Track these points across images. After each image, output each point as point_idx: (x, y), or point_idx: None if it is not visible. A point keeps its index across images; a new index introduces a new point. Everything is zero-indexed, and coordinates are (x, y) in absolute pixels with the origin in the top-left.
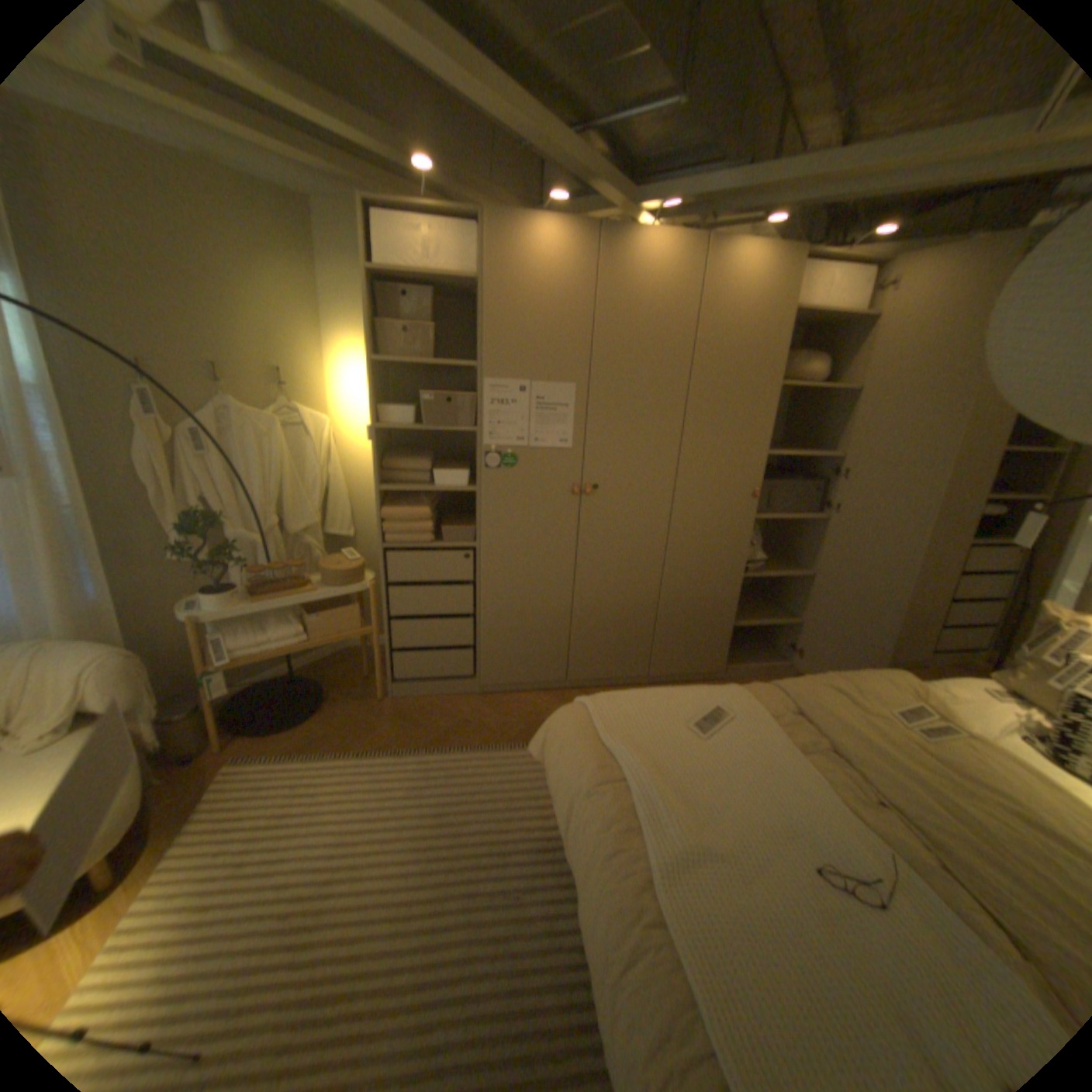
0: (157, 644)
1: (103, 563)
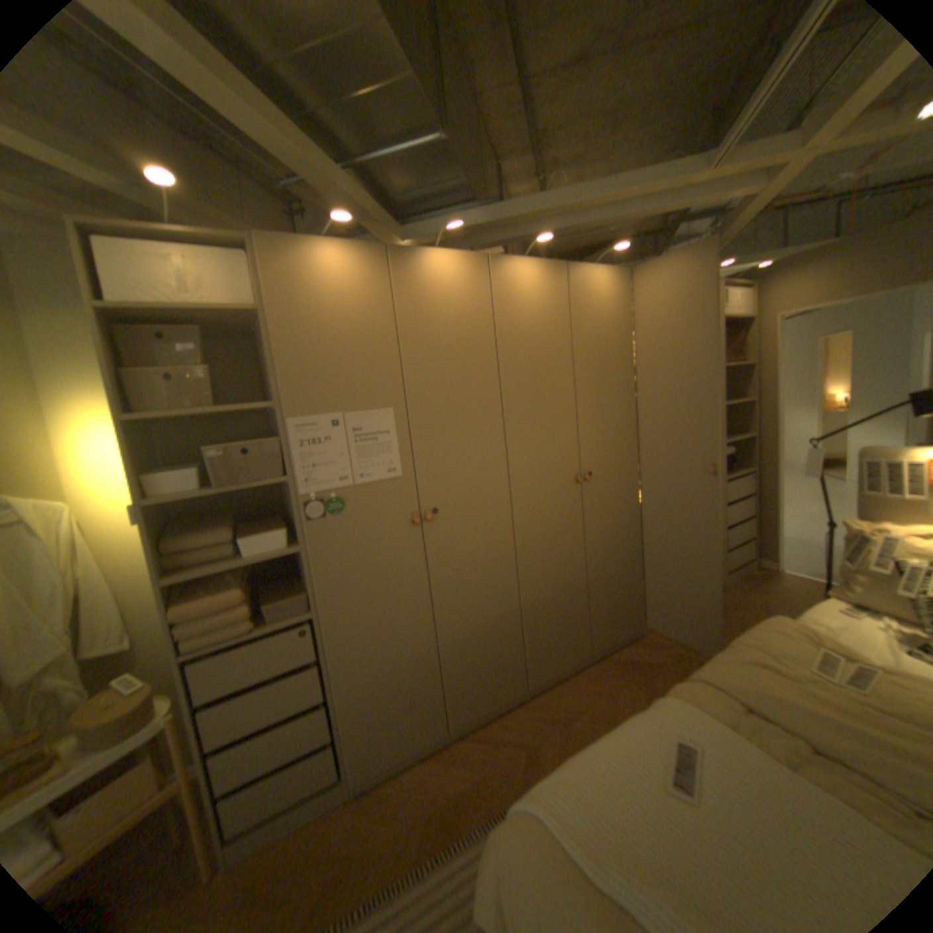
0: None
1: None
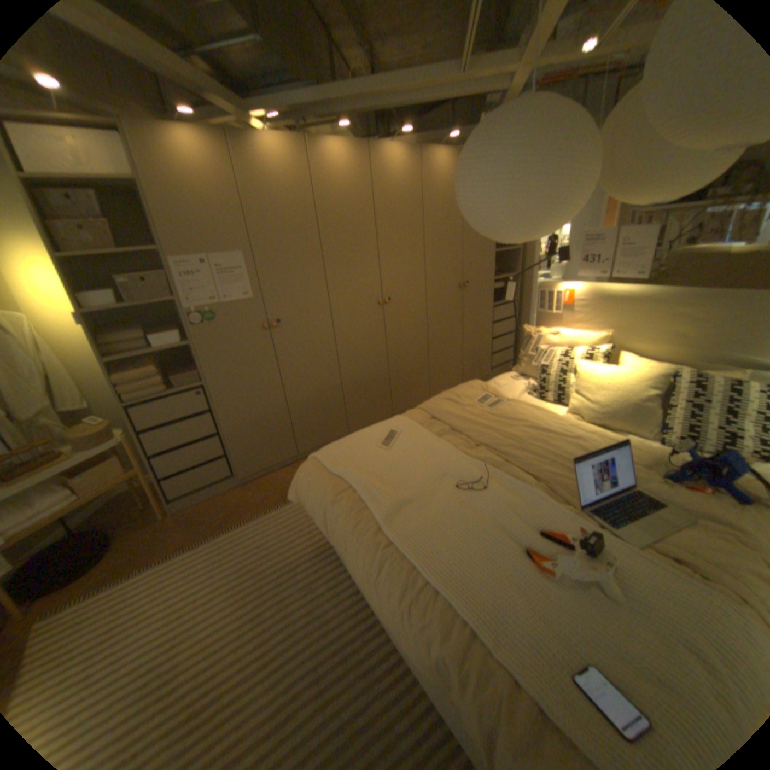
0: None
1: None
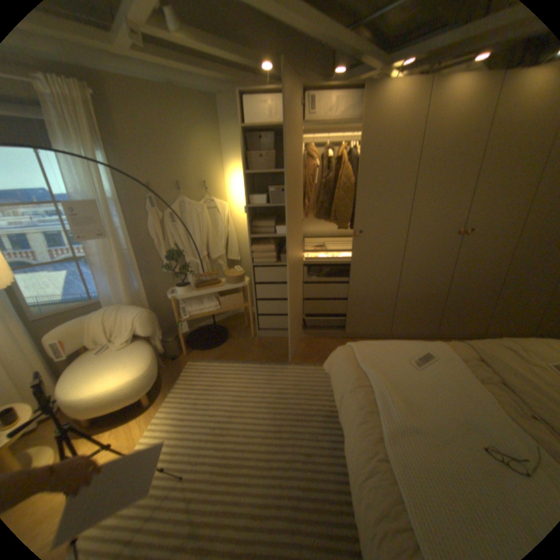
0: (161, 308)
1: (139, 273)
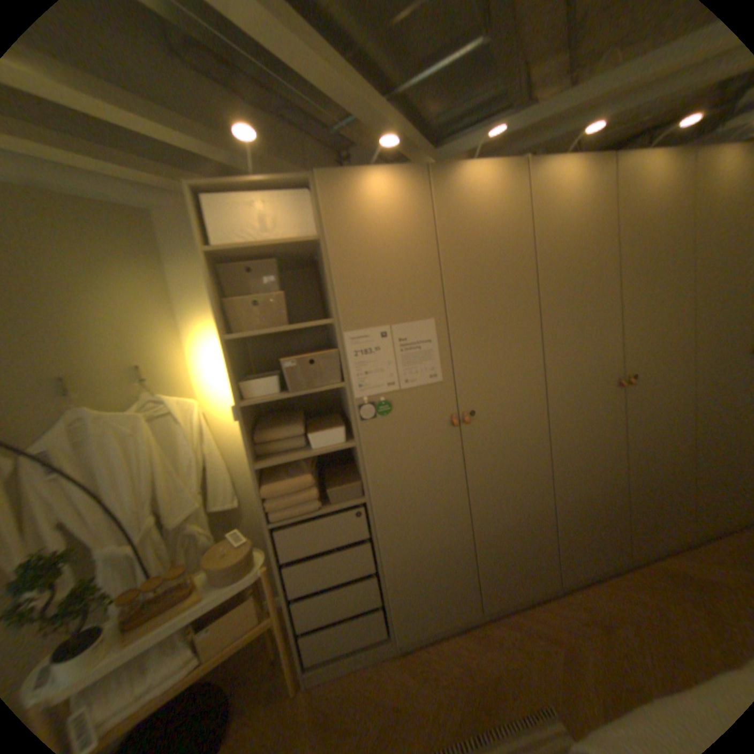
0: None
1: None
